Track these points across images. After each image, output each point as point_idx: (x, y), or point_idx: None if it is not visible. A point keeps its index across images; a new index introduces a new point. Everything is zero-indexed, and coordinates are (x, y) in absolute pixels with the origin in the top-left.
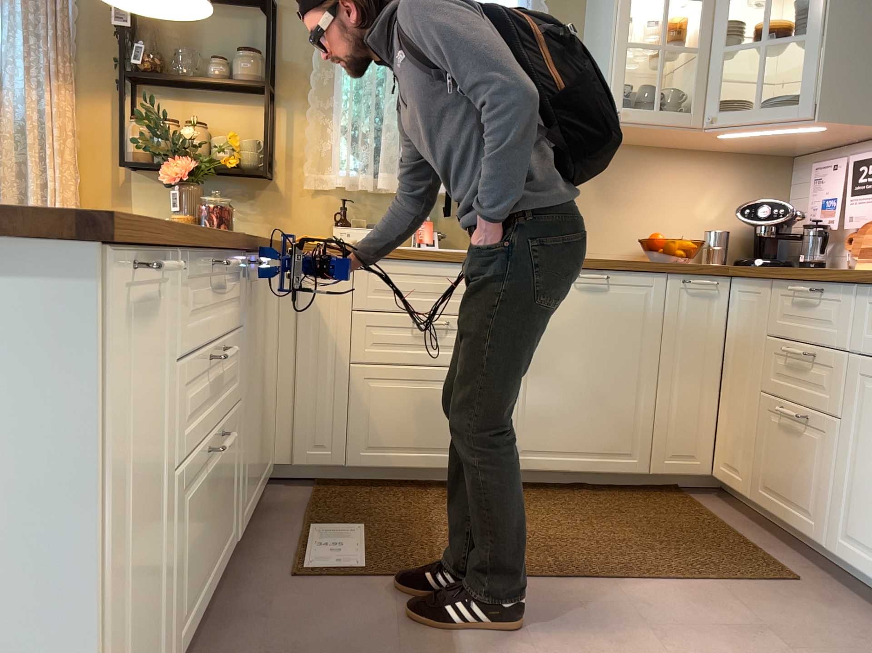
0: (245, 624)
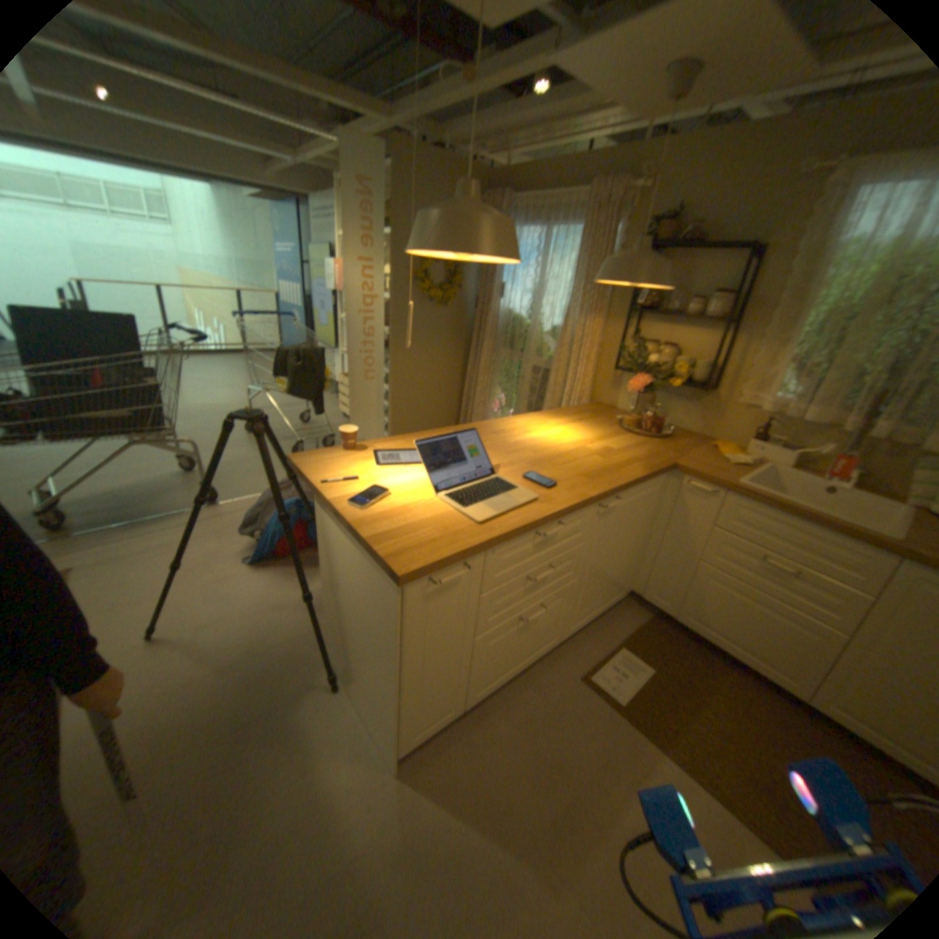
0: (538, 694)
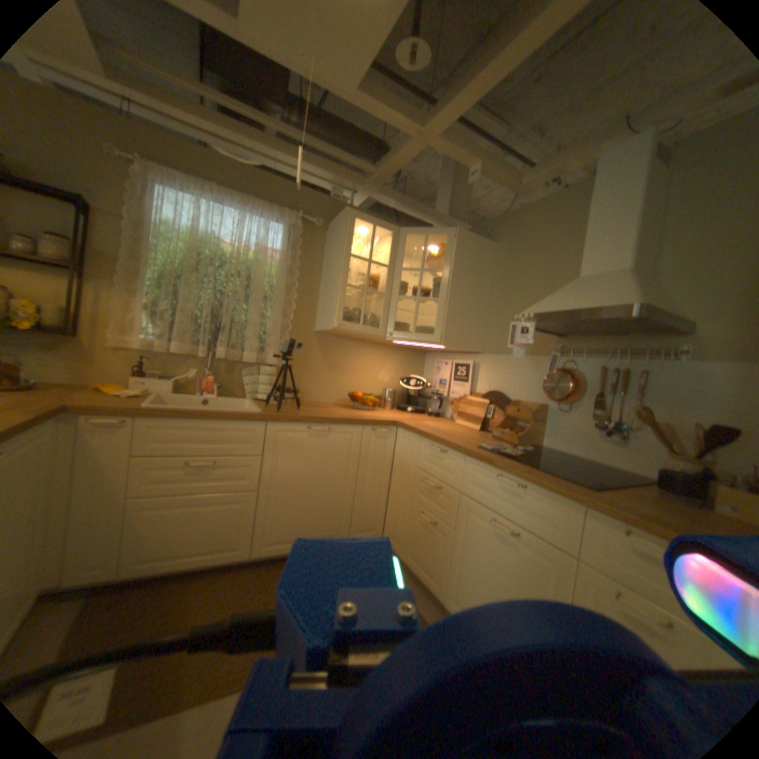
0: None
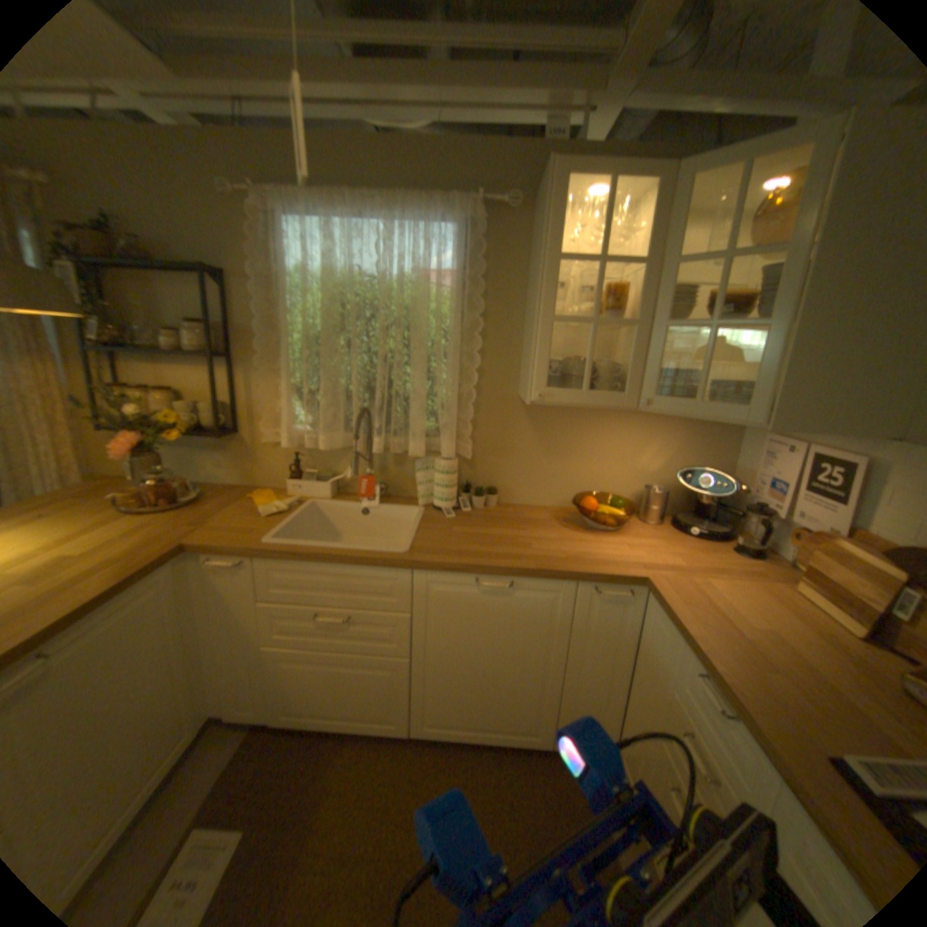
0: None
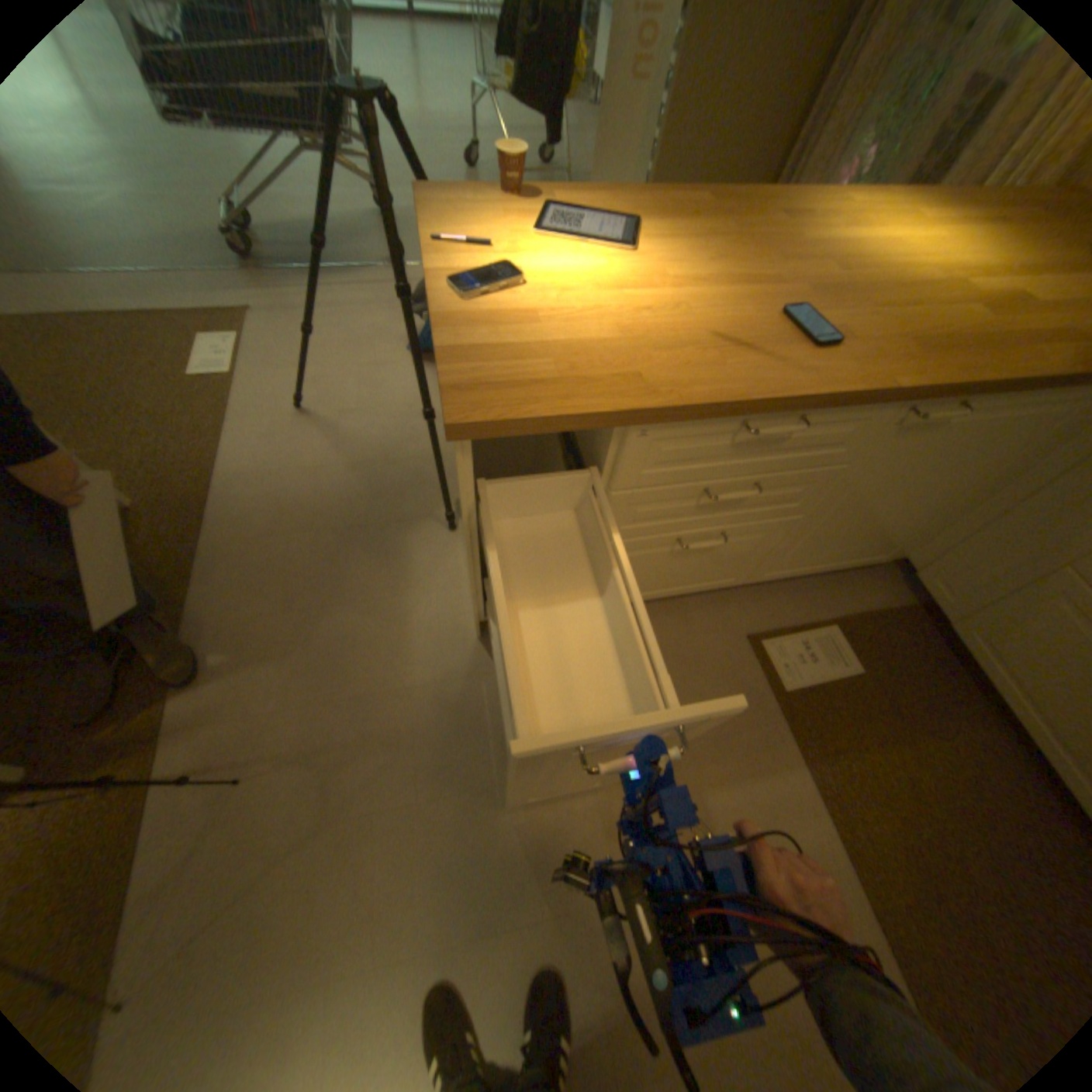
0: (681, 628)
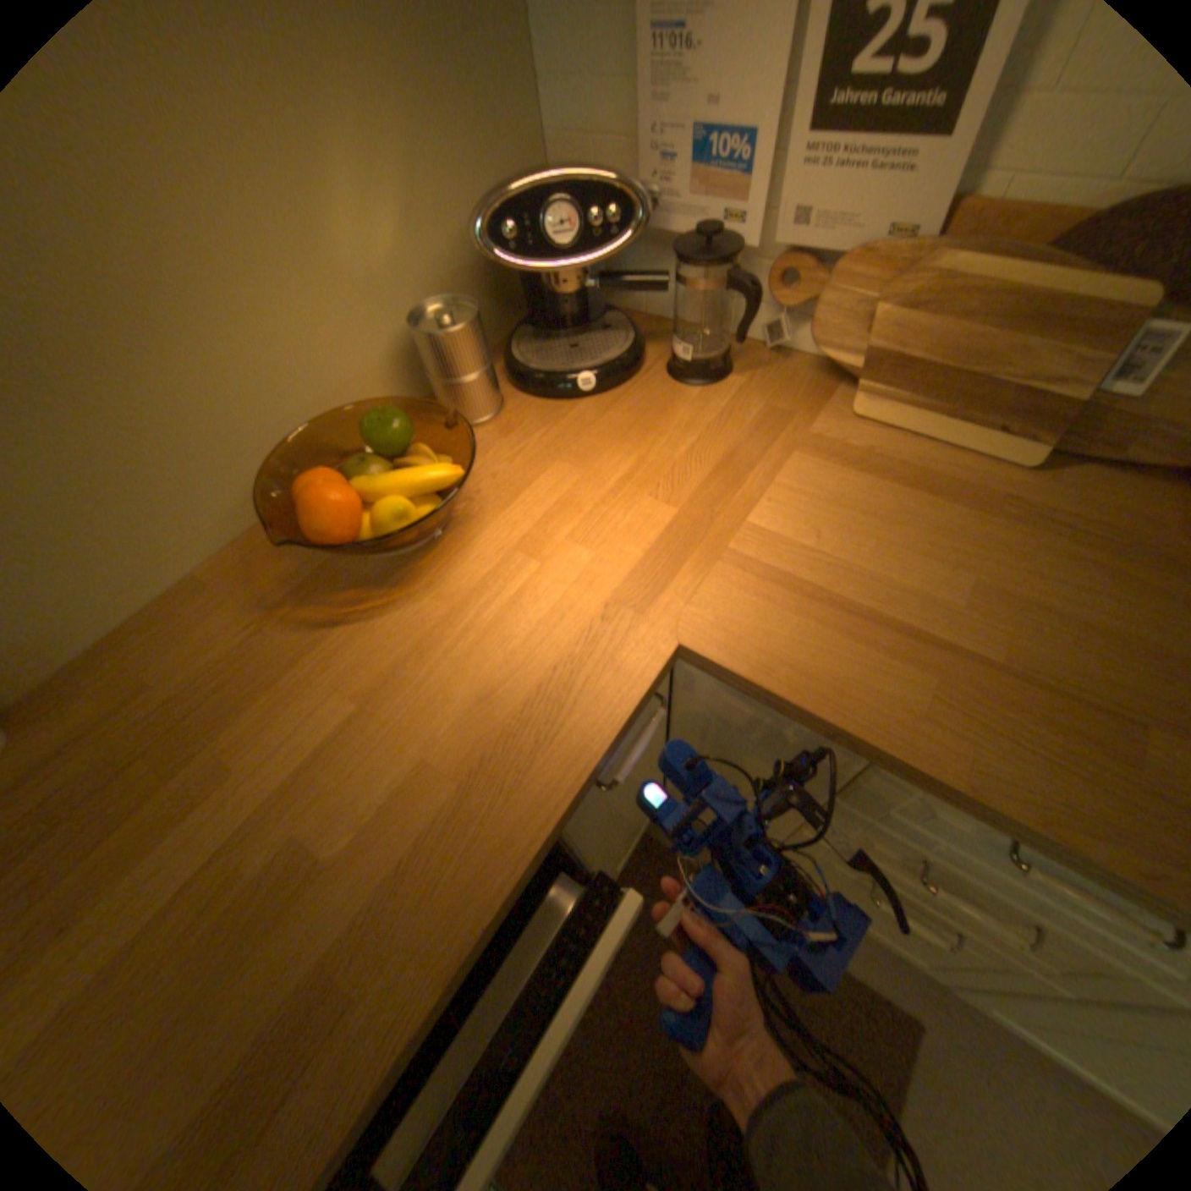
0: None
